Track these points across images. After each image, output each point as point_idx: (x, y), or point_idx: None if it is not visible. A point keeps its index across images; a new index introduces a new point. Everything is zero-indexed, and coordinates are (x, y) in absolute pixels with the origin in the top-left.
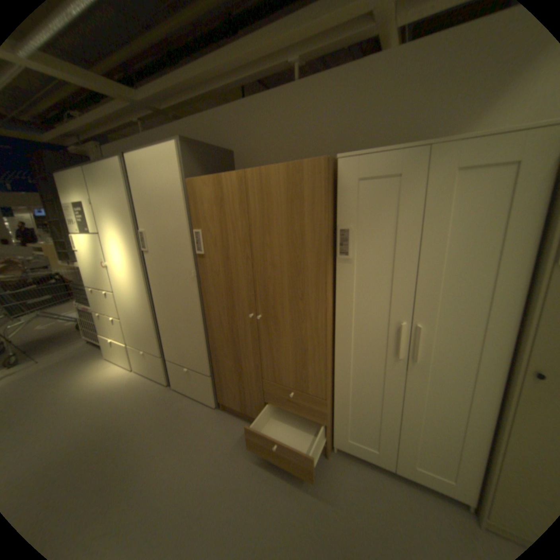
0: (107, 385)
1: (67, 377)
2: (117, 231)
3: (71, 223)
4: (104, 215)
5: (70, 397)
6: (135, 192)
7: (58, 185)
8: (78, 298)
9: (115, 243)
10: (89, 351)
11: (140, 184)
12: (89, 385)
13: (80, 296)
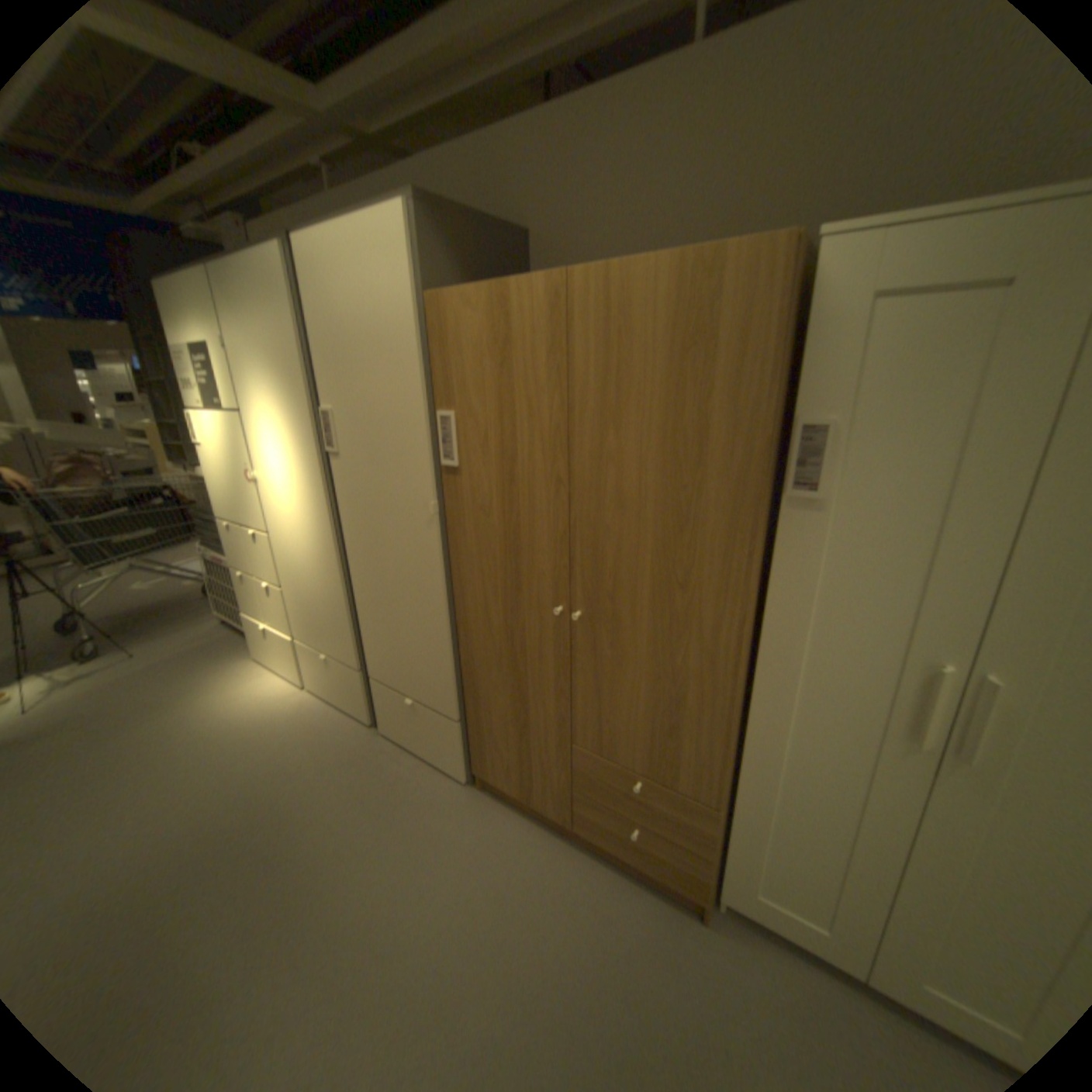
0: (257, 713)
1: (184, 689)
2: (275, 407)
3: (186, 385)
4: (250, 370)
5: (188, 731)
6: (311, 321)
7: (162, 306)
8: (204, 536)
9: (273, 431)
10: (226, 640)
11: (323, 303)
12: (224, 709)
13: (208, 533)
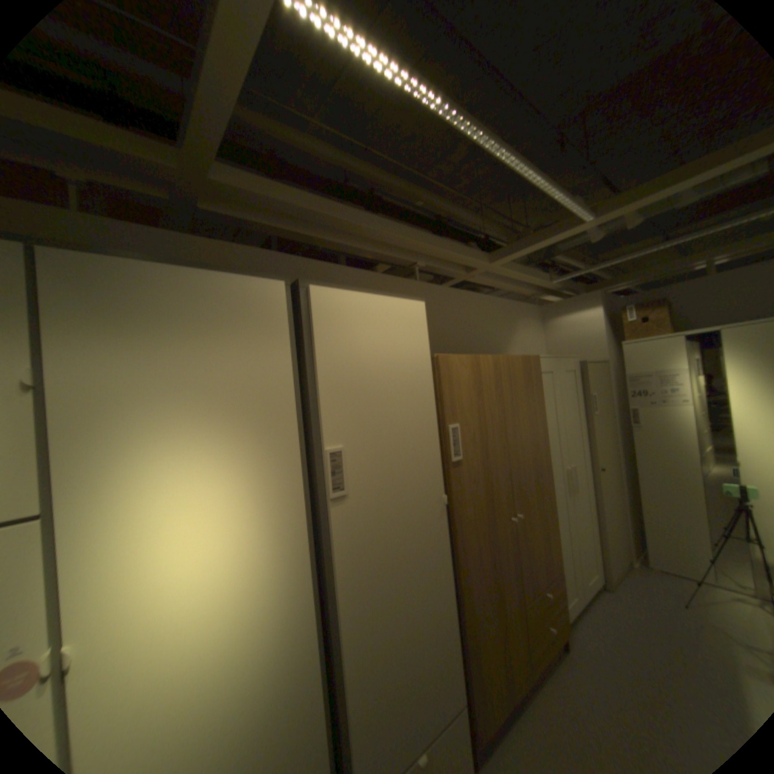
0: None
1: None
2: (214, 473)
3: None
4: (146, 426)
5: None
6: (326, 364)
7: None
8: None
9: (189, 517)
10: None
11: (346, 350)
12: None
13: None
